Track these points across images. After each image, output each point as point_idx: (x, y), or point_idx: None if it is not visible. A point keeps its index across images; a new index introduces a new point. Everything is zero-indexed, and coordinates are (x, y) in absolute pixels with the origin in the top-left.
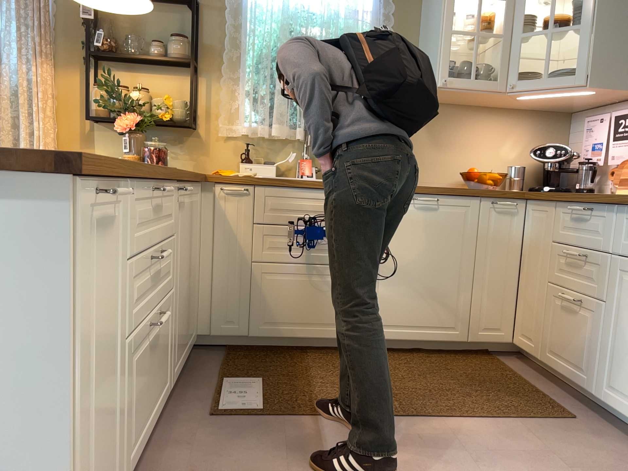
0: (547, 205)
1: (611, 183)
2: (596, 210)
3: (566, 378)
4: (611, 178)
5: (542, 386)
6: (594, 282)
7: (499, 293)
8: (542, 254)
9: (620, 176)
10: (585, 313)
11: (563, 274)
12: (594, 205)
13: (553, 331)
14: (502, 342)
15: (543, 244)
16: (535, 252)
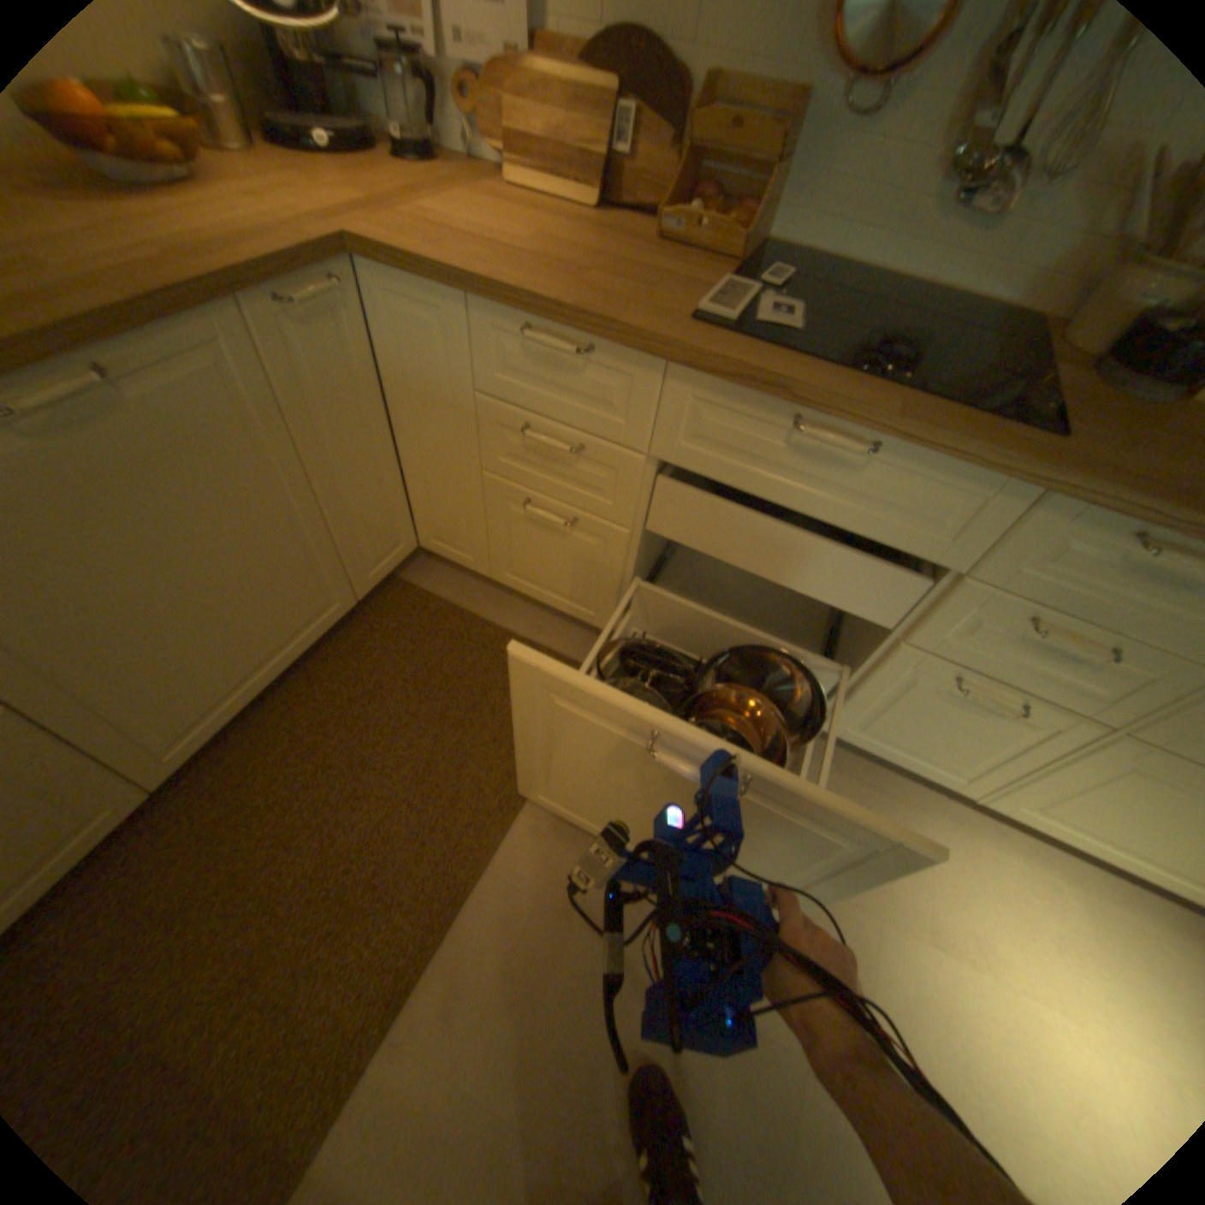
0: (429, 292)
1: (455, 116)
2: (601, 350)
3: (550, 605)
4: (458, 105)
5: (509, 617)
6: (600, 493)
7: (372, 496)
8: (446, 410)
9: (492, 115)
10: (582, 535)
11: (517, 462)
12: (601, 341)
13: (509, 546)
14: (403, 559)
15: (443, 389)
16: (423, 402)
